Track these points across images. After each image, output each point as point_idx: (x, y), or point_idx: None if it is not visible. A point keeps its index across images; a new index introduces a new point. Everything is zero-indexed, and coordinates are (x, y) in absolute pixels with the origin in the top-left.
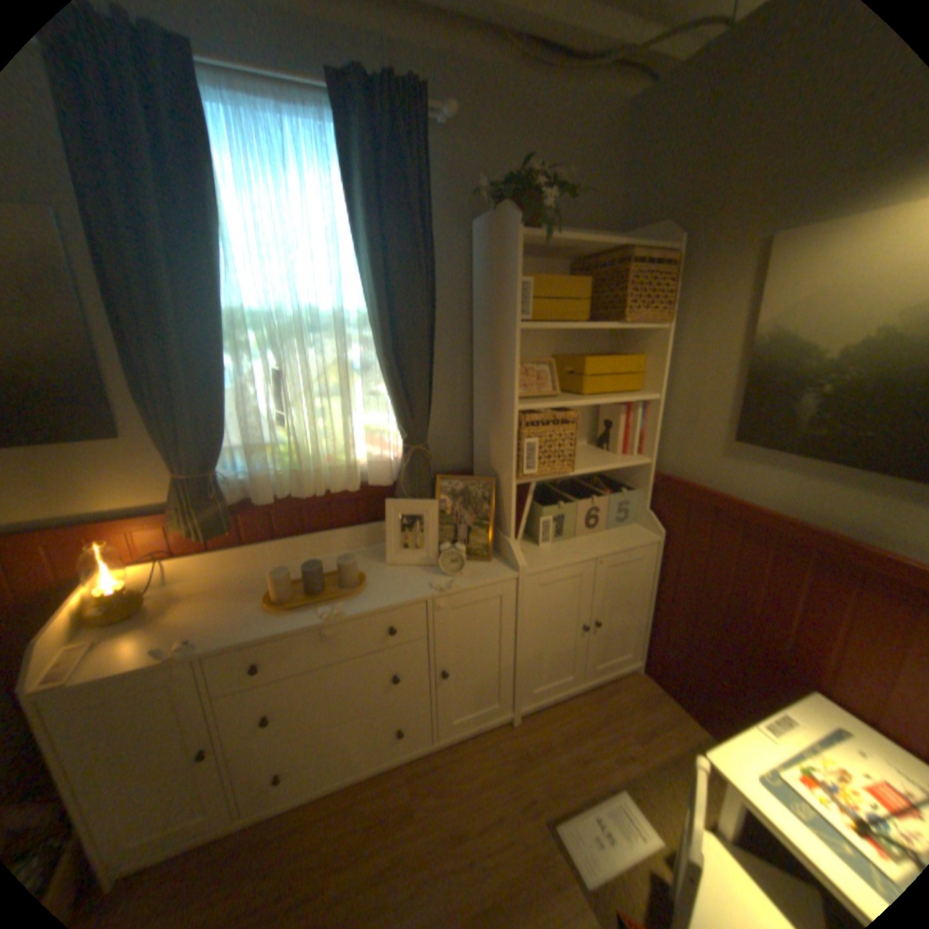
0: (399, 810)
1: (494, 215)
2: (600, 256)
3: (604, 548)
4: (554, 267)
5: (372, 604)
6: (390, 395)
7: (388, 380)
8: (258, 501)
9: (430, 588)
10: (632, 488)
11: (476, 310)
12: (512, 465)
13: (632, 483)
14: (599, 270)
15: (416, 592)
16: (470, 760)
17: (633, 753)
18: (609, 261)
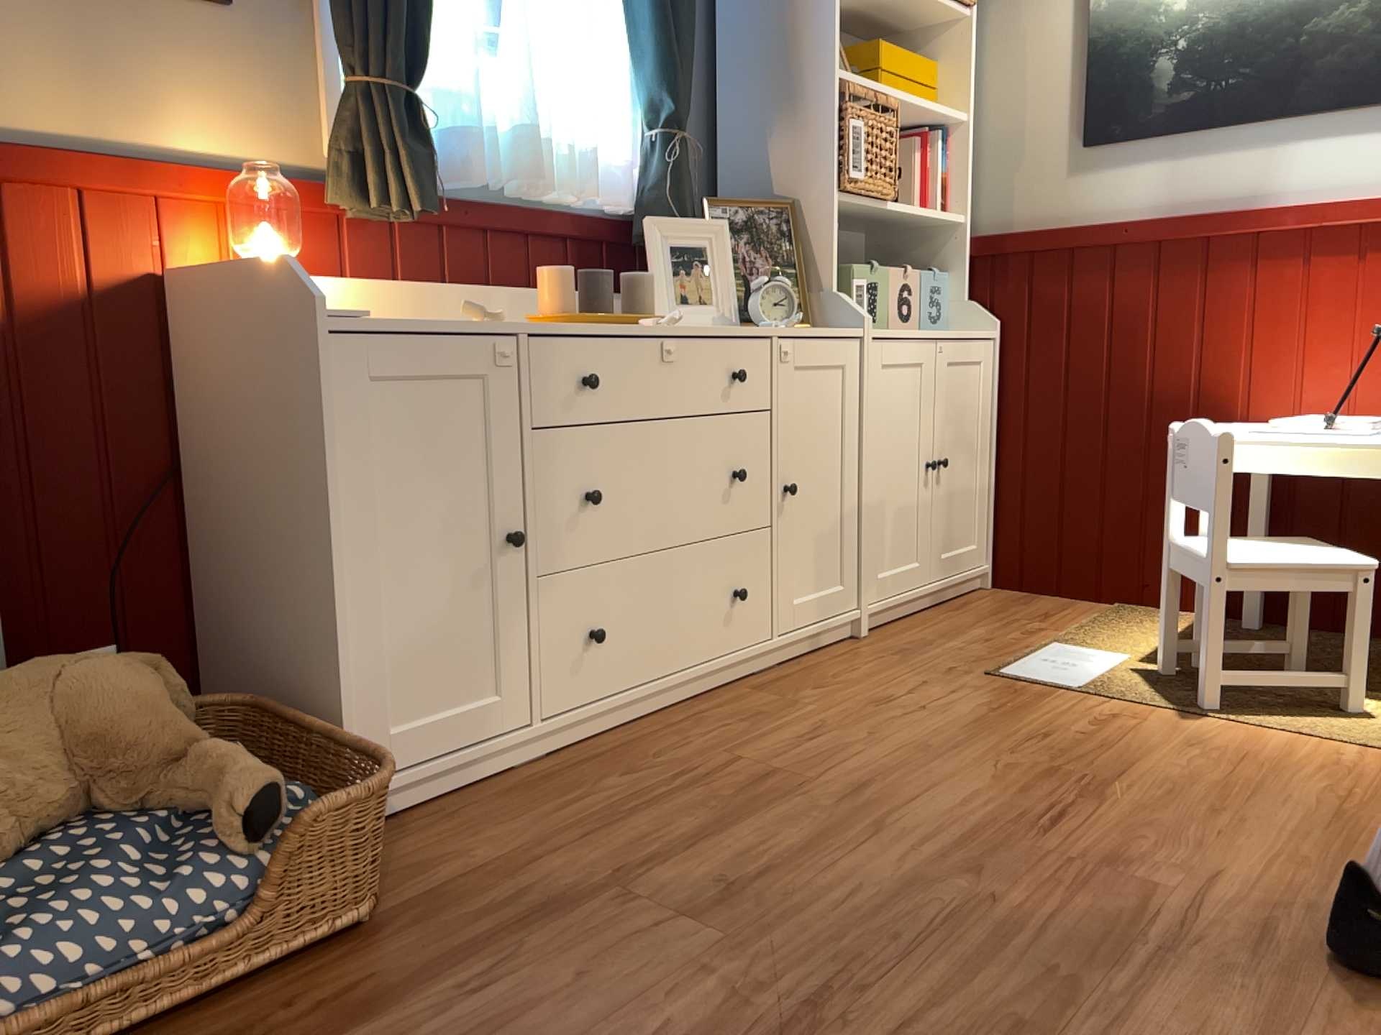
0: (772, 704)
1: None
2: None
3: (938, 332)
4: None
5: (705, 326)
6: (643, 38)
7: (653, 5)
8: (464, 174)
9: (765, 326)
10: (935, 276)
11: None
12: (830, 163)
13: (934, 266)
14: None
15: (749, 327)
16: (828, 664)
17: (1035, 625)
18: None
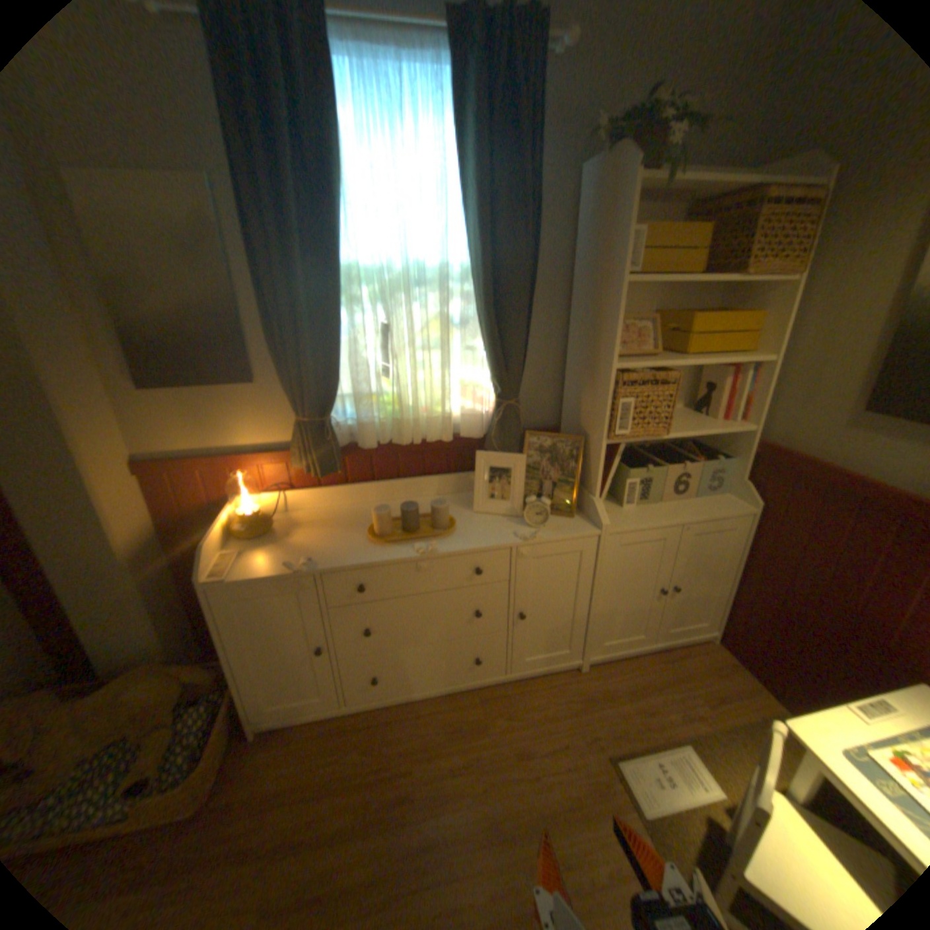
0: (475, 724)
1: (609, 155)
2: (725, 197)
3: (693, 515)
4: (668, 212)
5: (462, 545)
6: (486, 350)
7: (486, 335)
8: (363, 445)
9: (515, 536)
10: (729, 456)
11: (578, 262)
12: (604, 424)
13: (731, 450)
14: (720, 213)
15: (501, 538)
16: (539, 694)
17: (701, 713)
18: (736, 203)
